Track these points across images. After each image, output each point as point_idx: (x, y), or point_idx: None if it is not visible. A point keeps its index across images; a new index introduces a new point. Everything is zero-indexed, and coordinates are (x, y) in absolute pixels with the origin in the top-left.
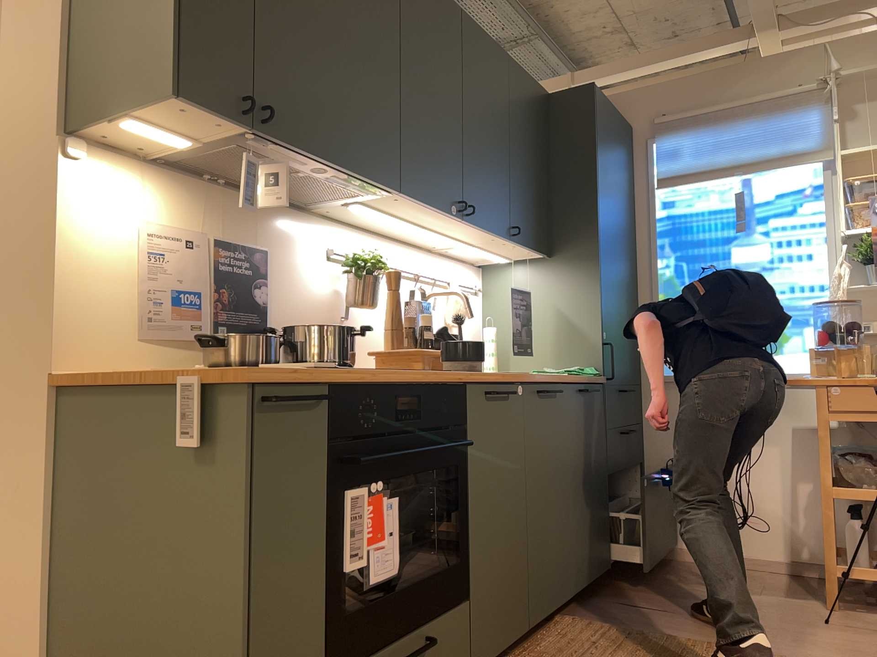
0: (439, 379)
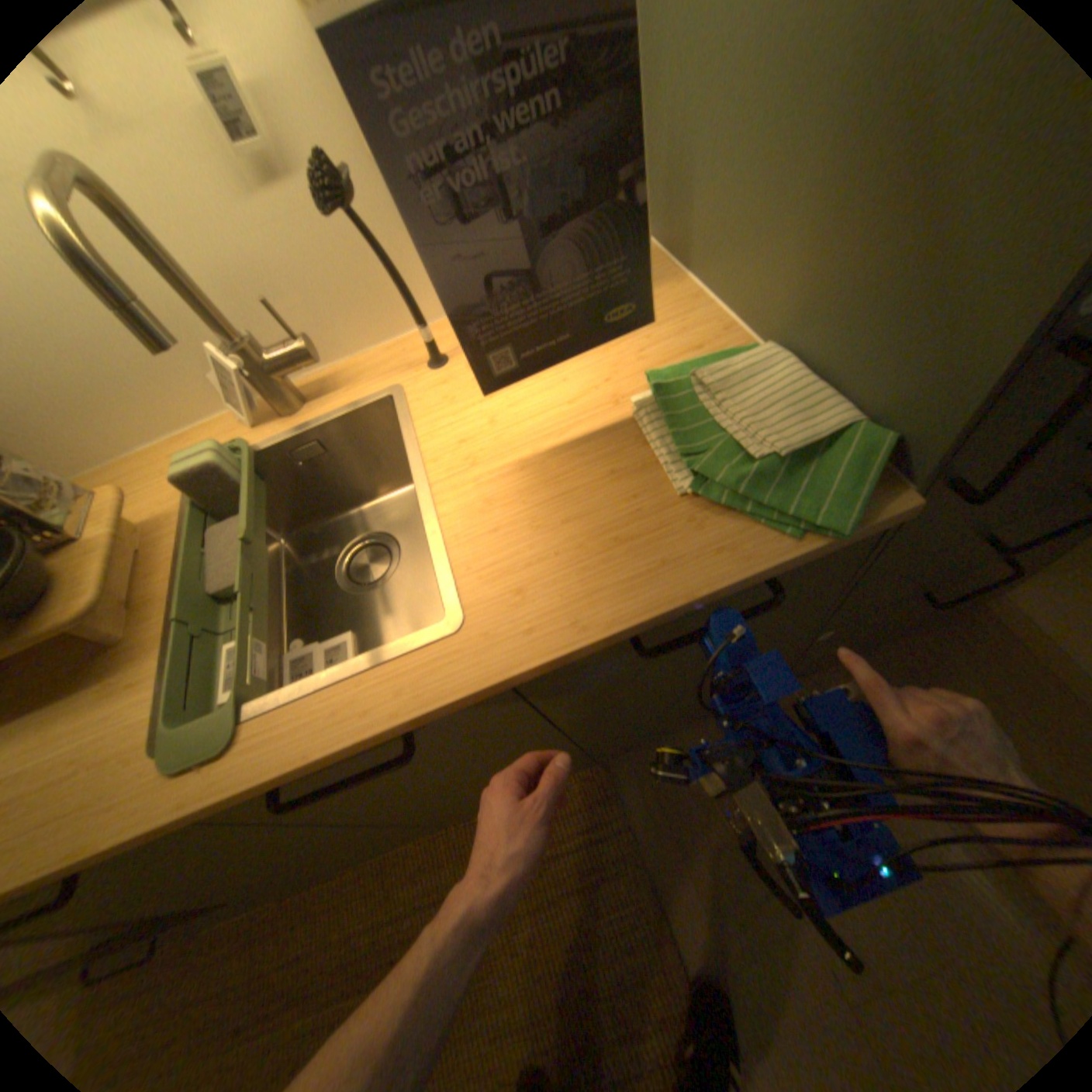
0: None
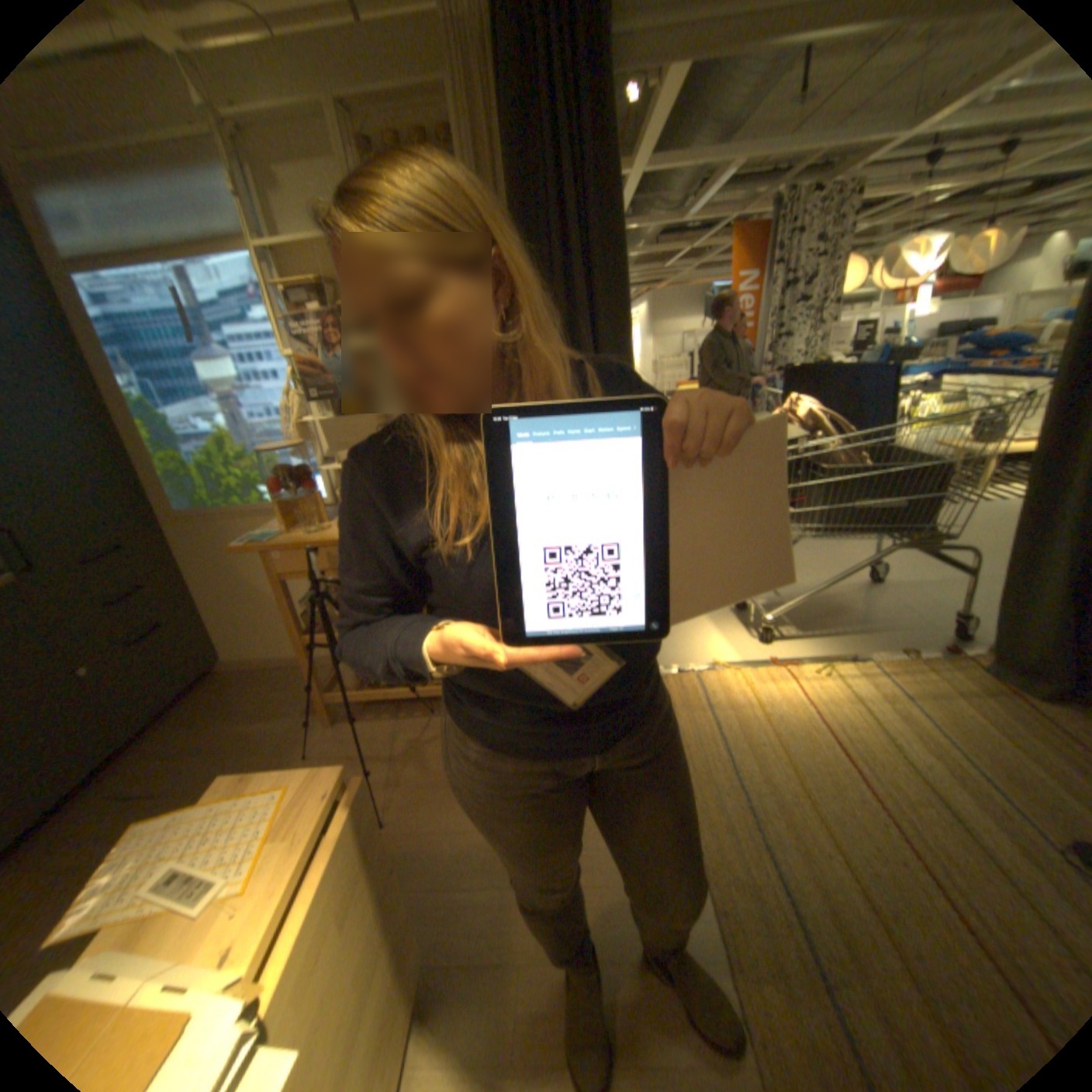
0: None
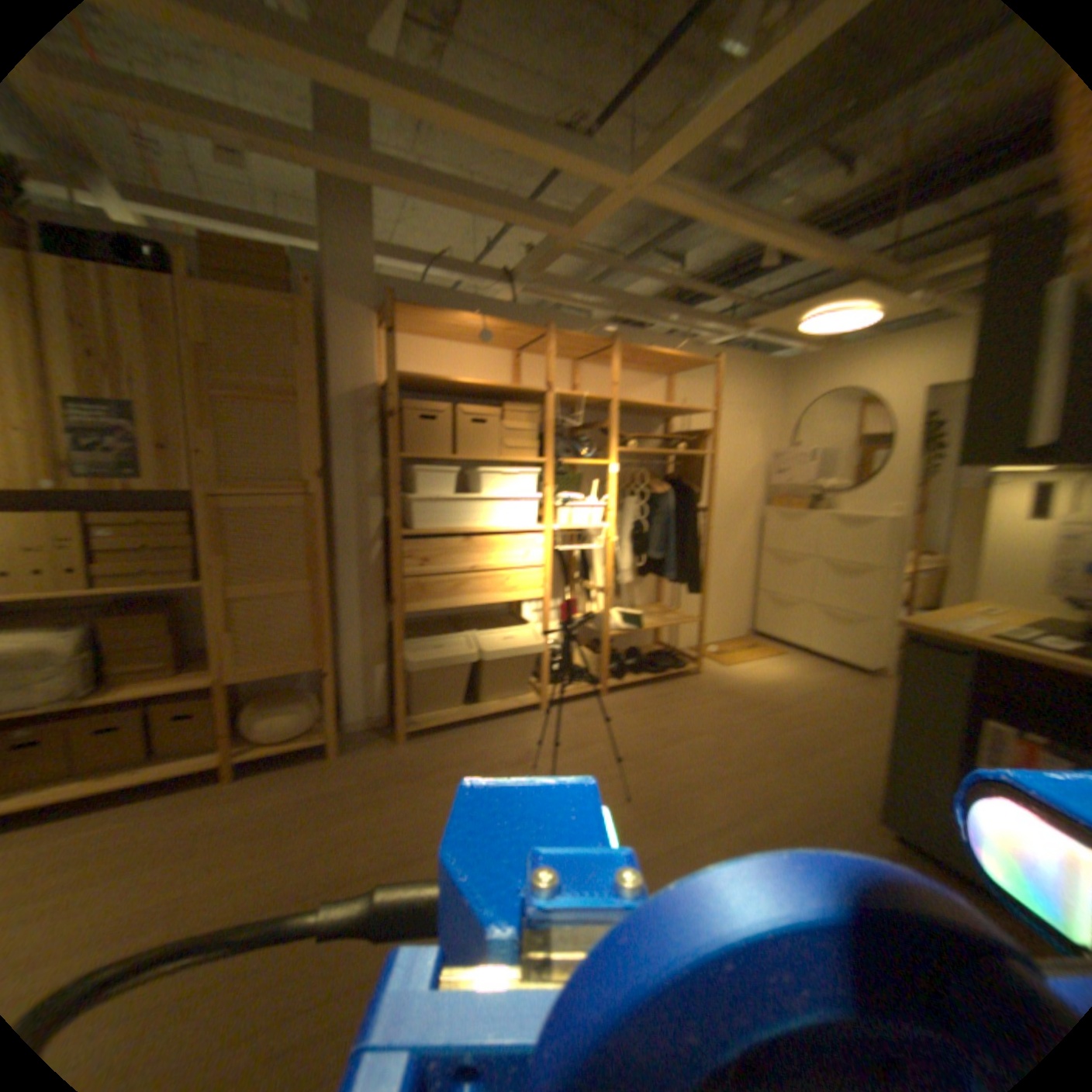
0: None
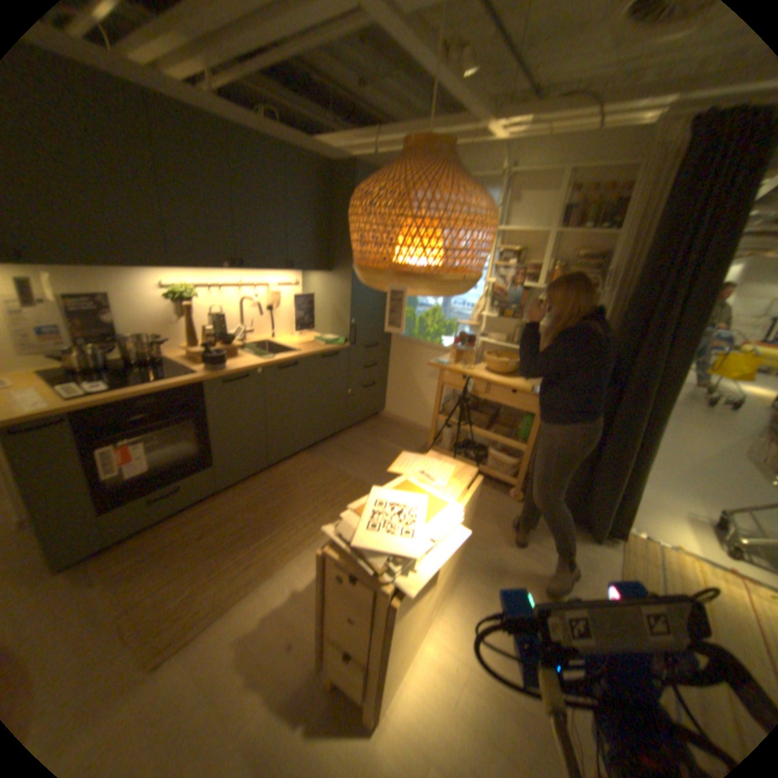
0: (177, 382)
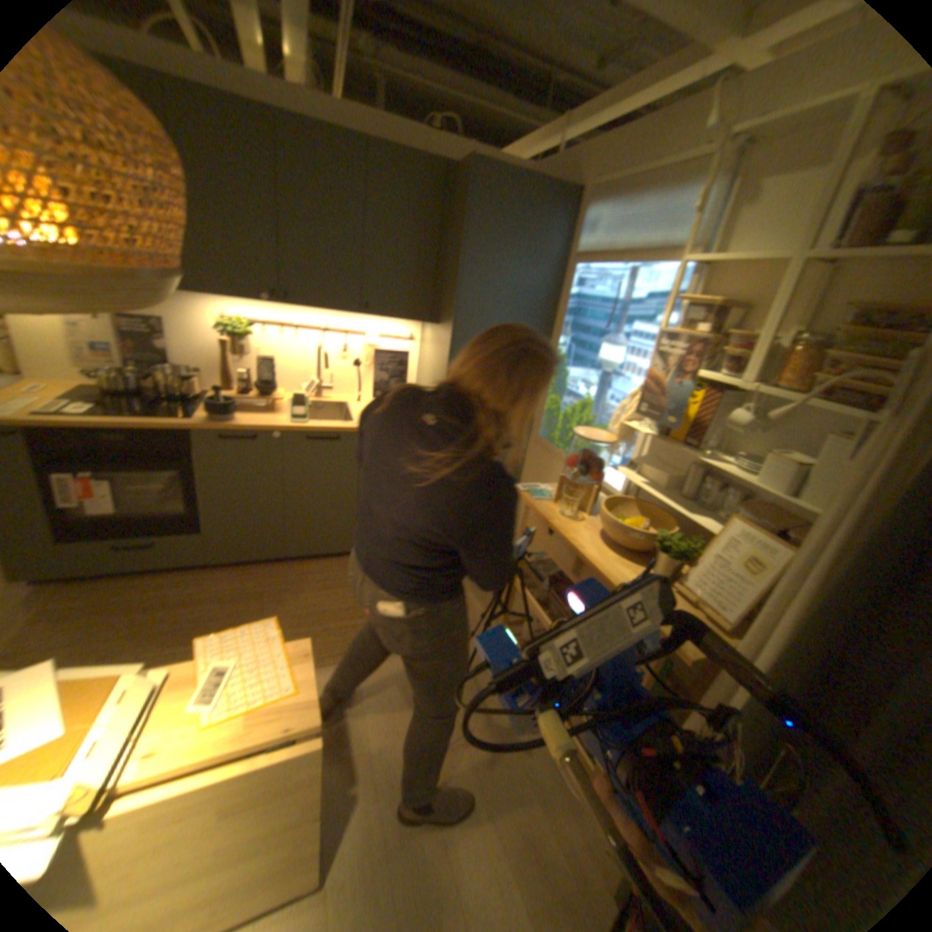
0: (151, 428)
